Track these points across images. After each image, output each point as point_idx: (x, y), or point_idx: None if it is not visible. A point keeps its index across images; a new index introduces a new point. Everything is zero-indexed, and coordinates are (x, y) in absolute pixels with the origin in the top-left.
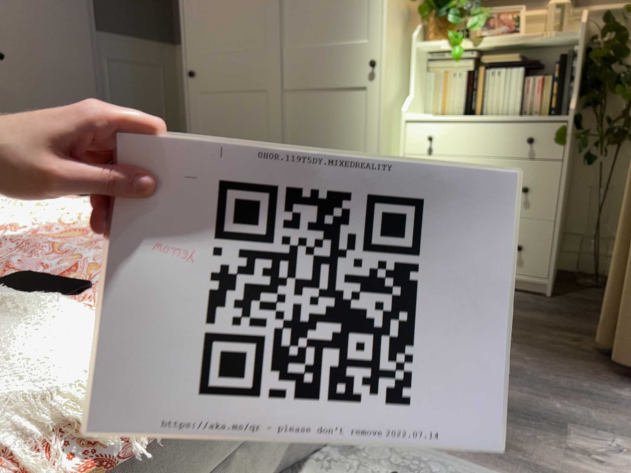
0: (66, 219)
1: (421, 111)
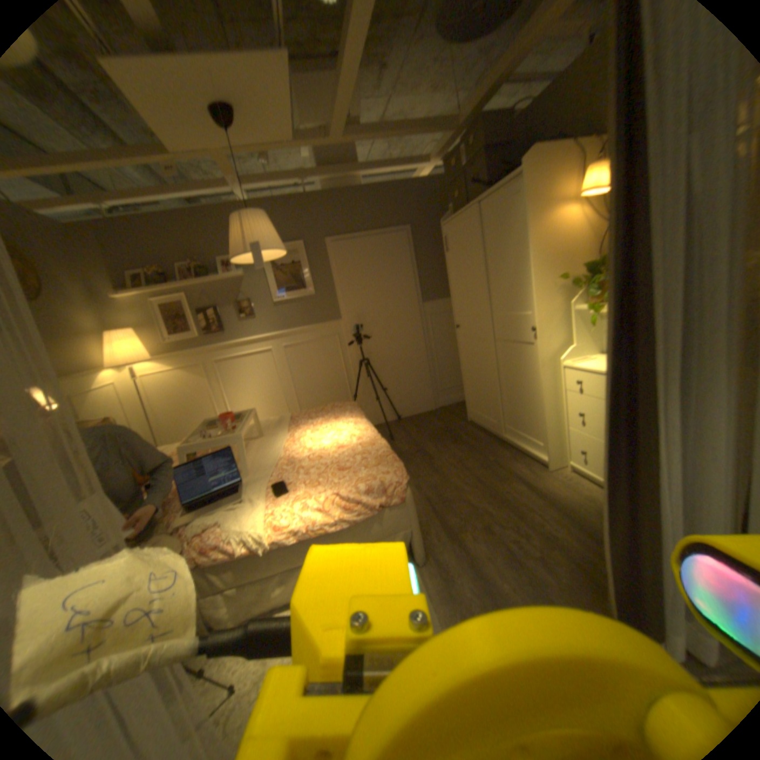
0: (337, 439)
1: (595, 350)
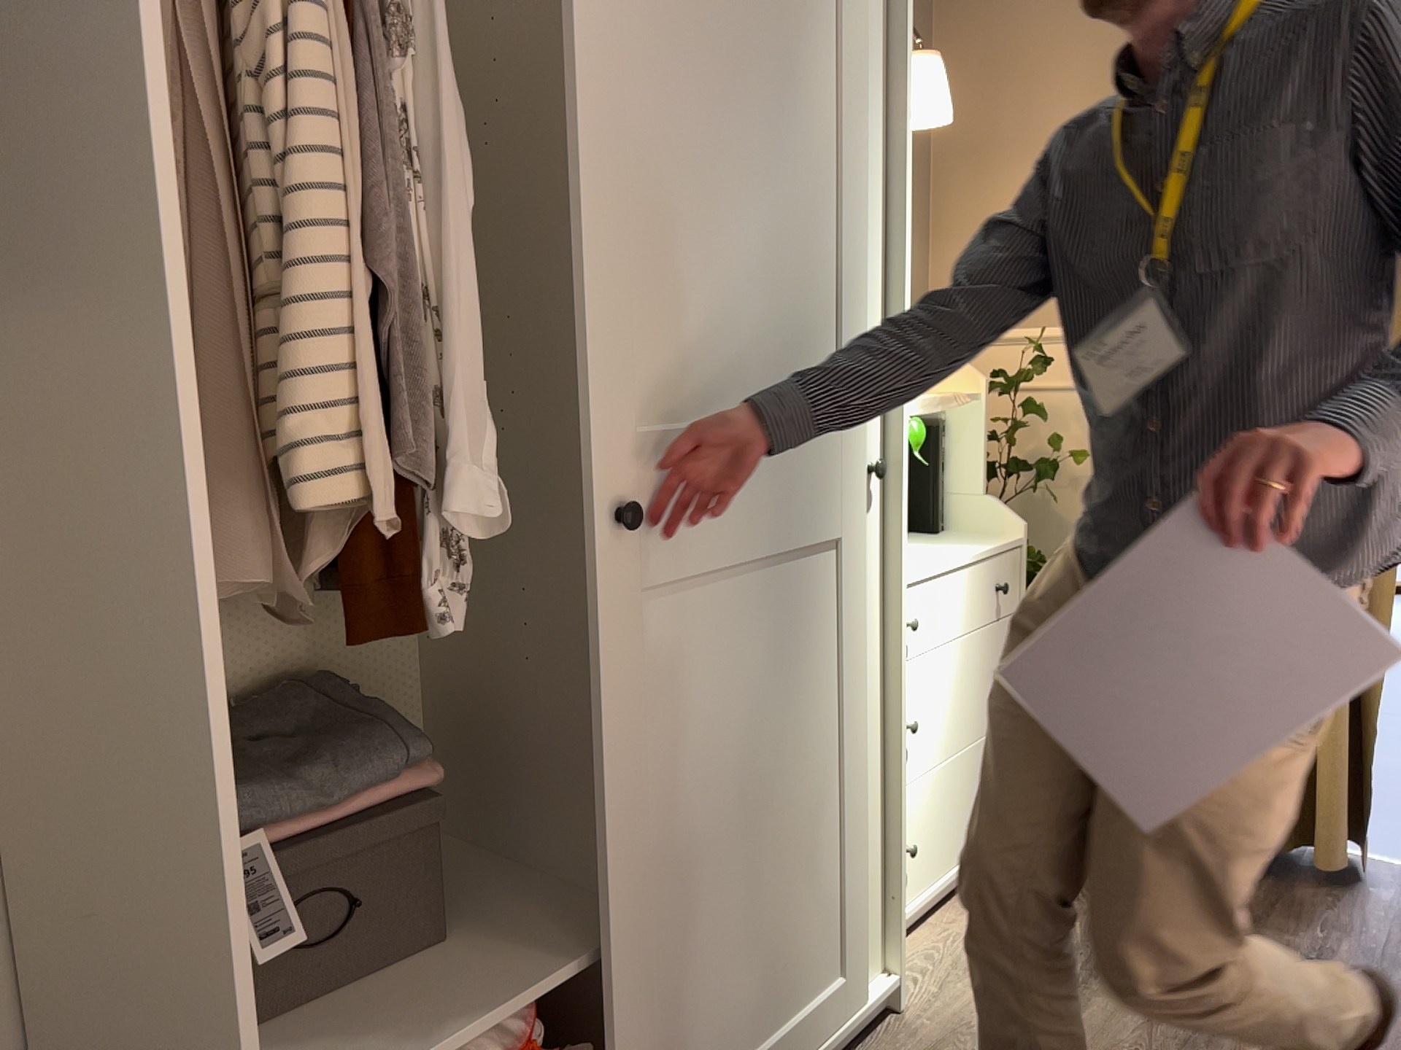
0: None
1: None
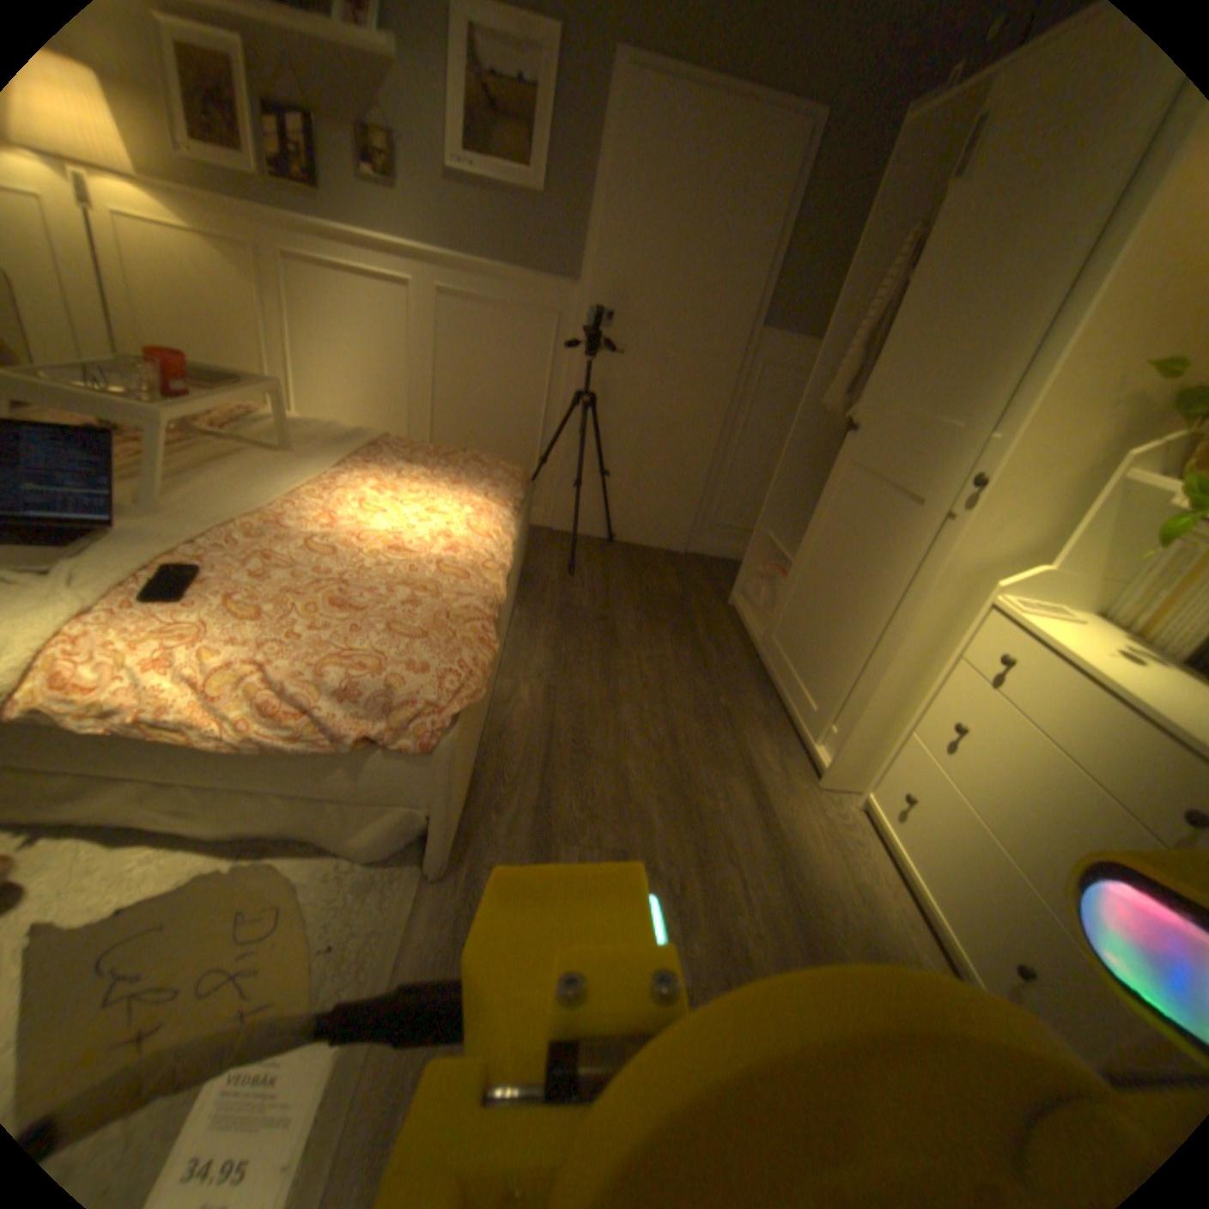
0: (410, 528)
1: (1091, 602)
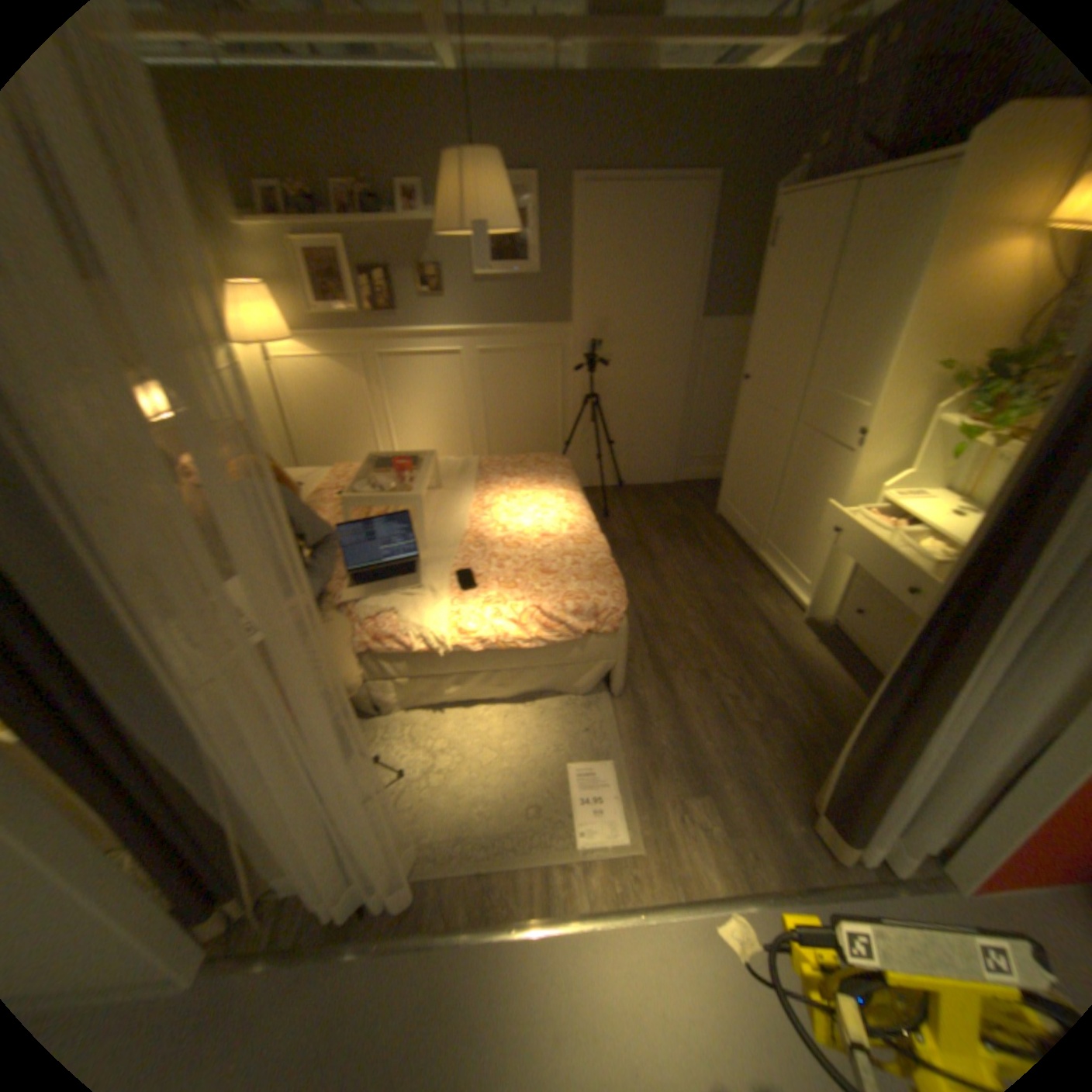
0: (543, 522)
1: (941, 482)
